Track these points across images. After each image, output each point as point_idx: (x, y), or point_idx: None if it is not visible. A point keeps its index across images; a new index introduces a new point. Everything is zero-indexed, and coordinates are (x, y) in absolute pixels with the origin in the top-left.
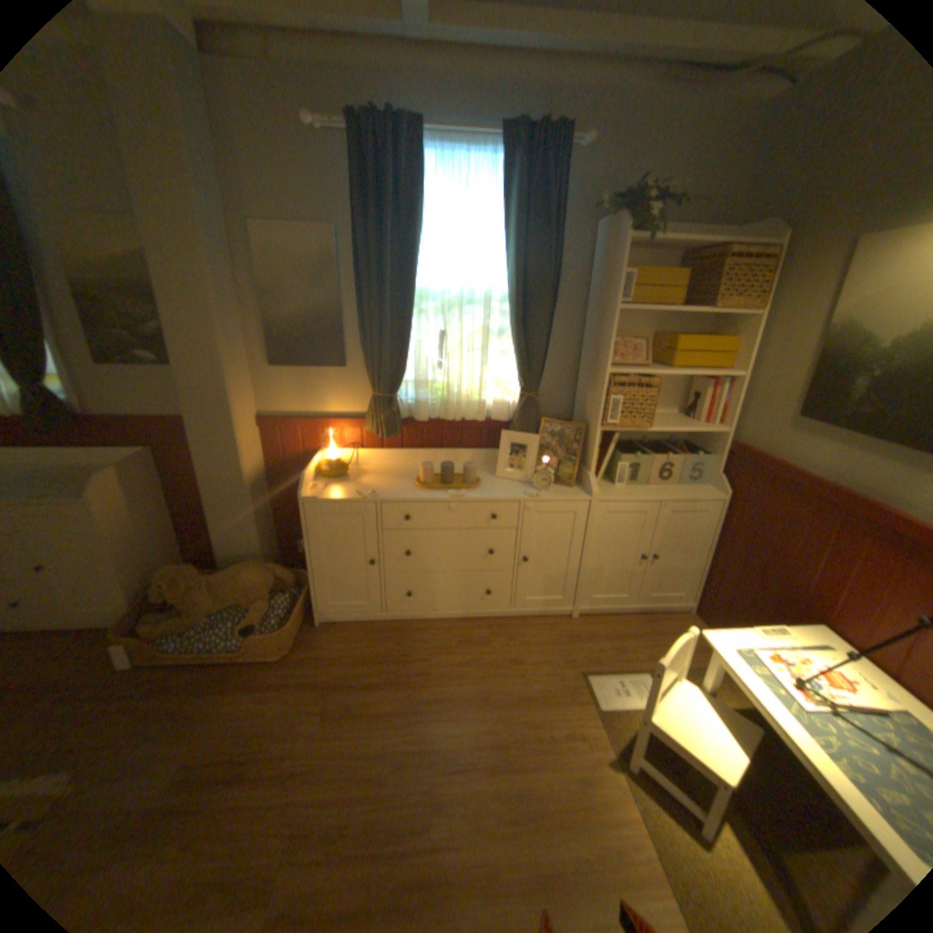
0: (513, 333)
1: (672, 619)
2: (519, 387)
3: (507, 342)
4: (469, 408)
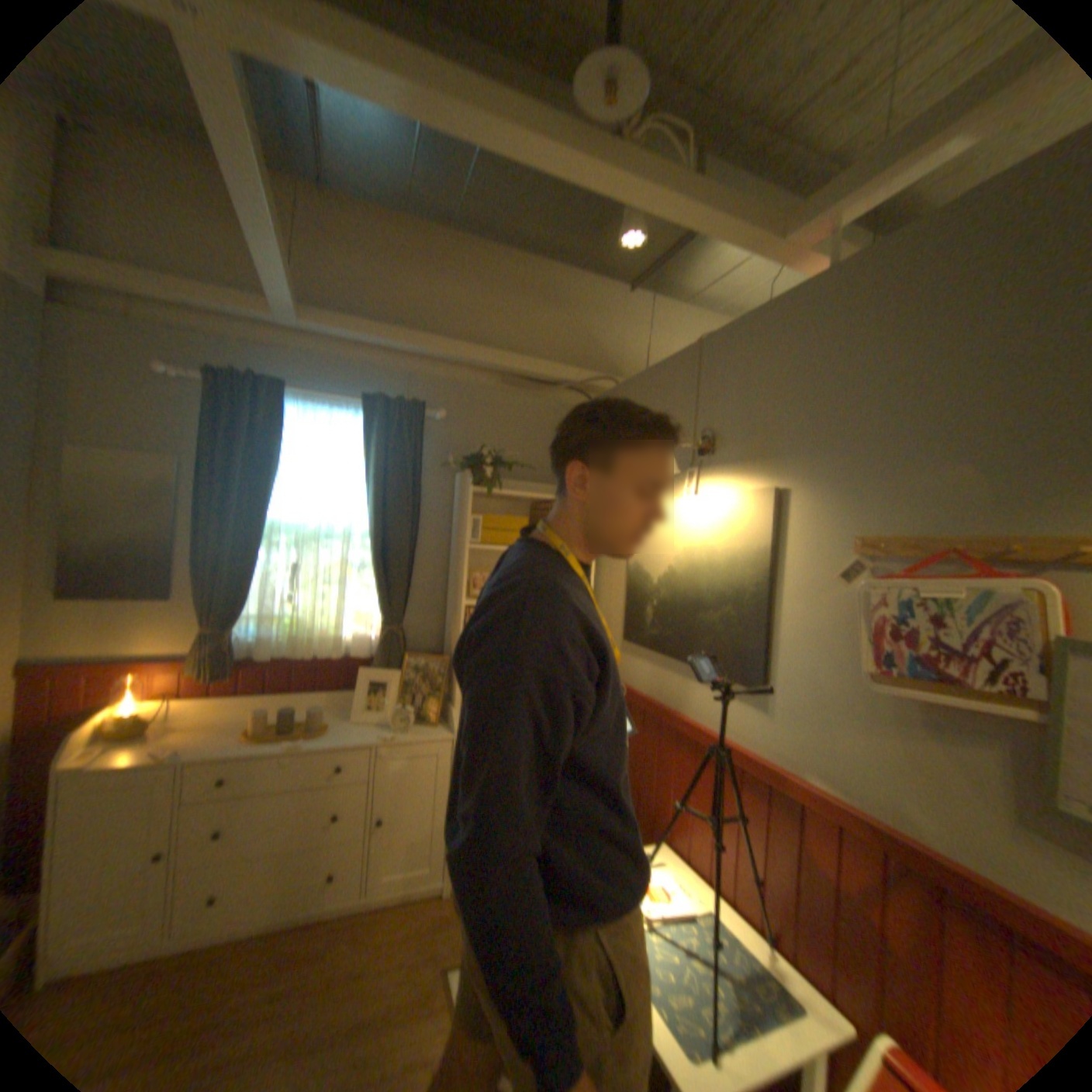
0: (373, 566)
1: None
2: (382, 621)
3: (369, 575)
4: (325, 644)
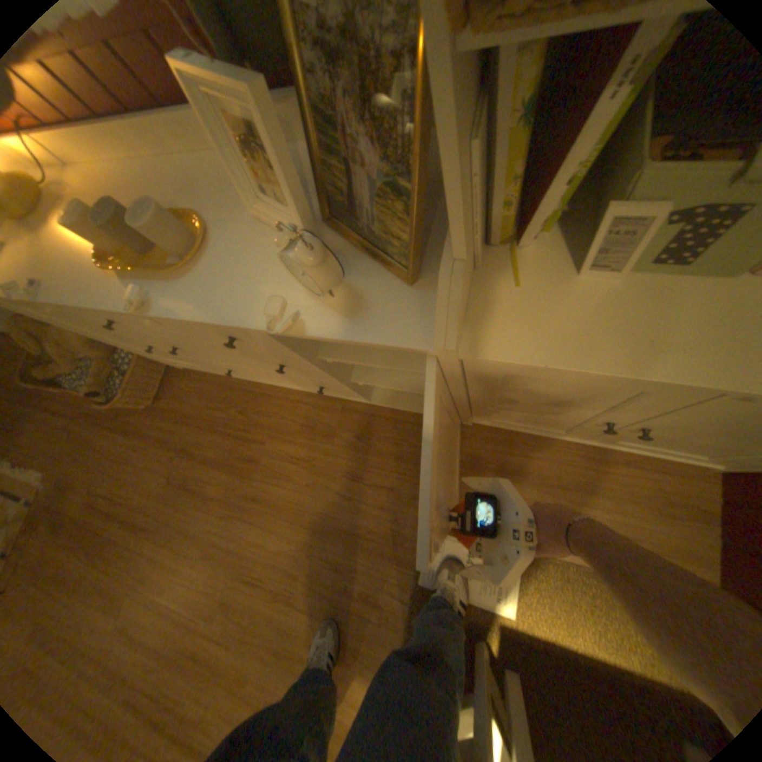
0: None
1: (656, 467)
2: None
3: None
4: None
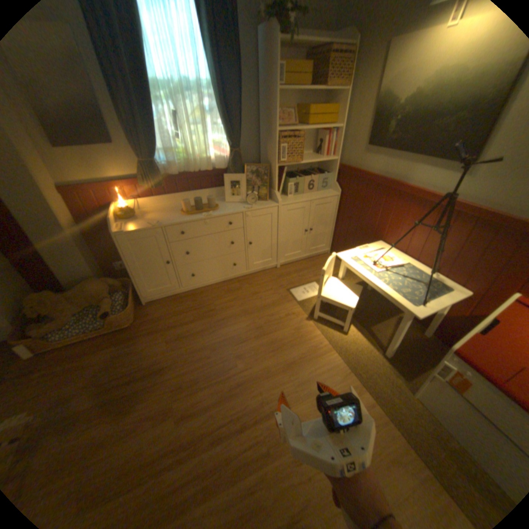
0: (218, 110)
1: (320, 257)
2: (228, 146)
3: (215, 117)
4: (201, 163)
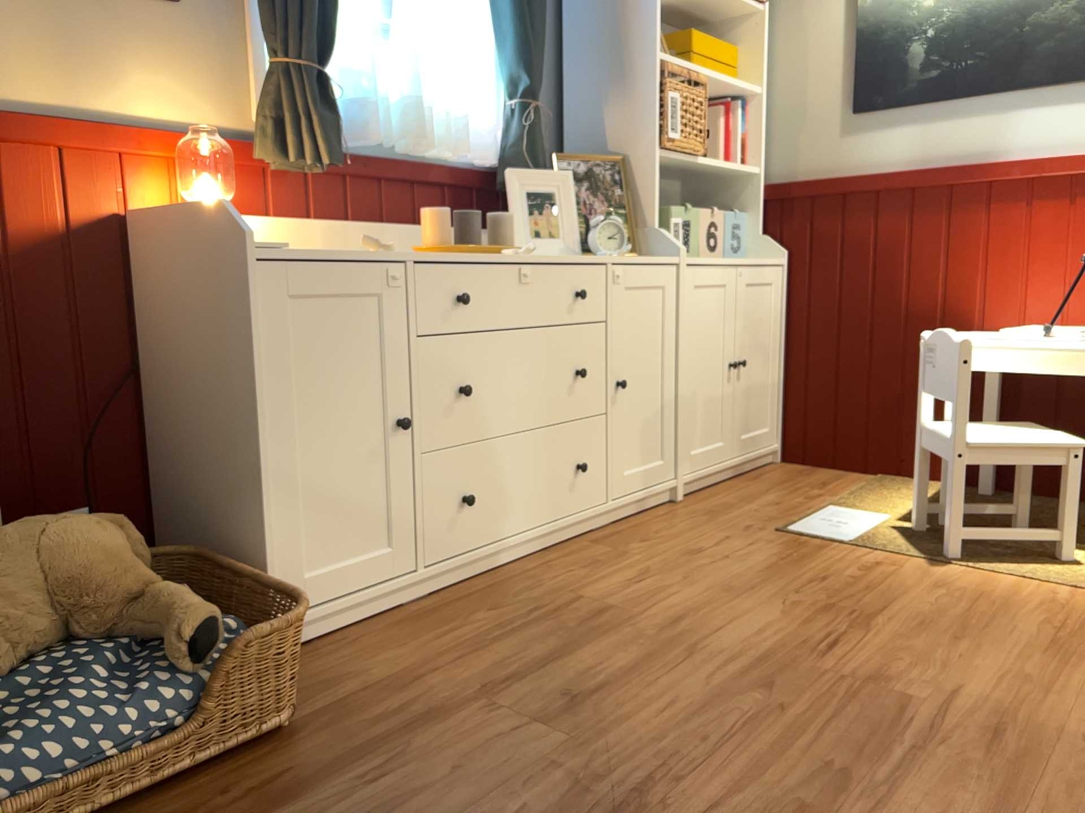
0: None
1: (766, 470)
2: (509, 95)
3: (481, 10)
4: (431, 132)
